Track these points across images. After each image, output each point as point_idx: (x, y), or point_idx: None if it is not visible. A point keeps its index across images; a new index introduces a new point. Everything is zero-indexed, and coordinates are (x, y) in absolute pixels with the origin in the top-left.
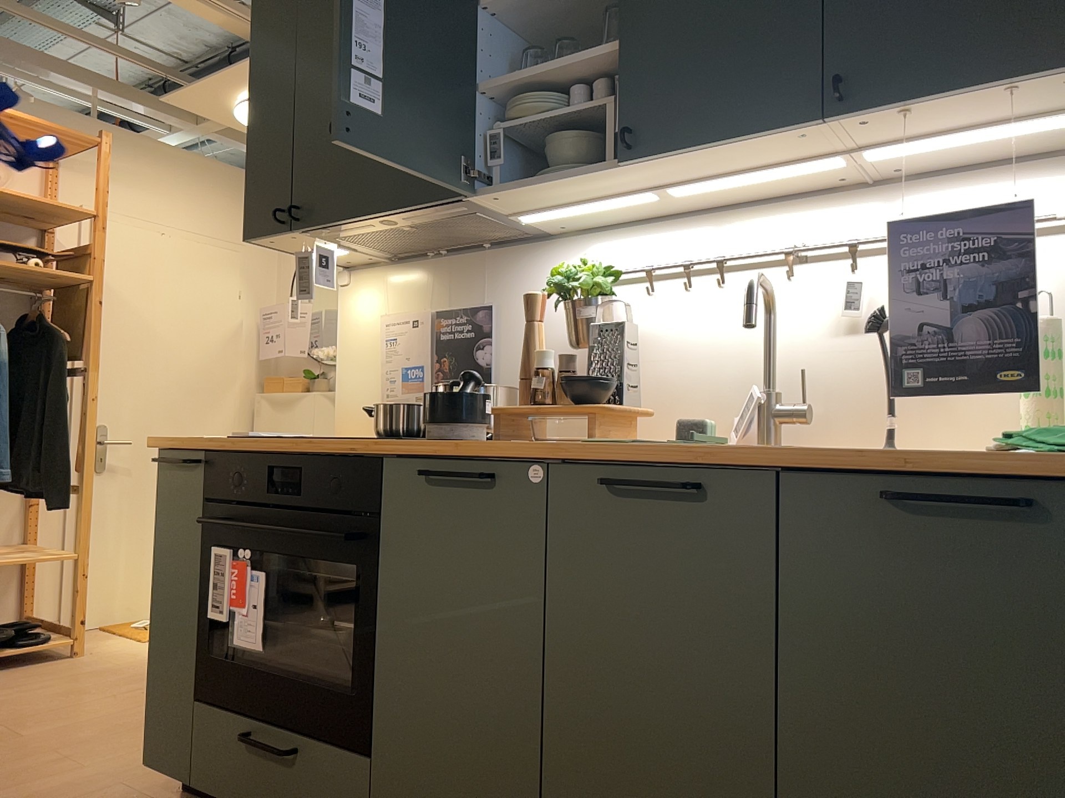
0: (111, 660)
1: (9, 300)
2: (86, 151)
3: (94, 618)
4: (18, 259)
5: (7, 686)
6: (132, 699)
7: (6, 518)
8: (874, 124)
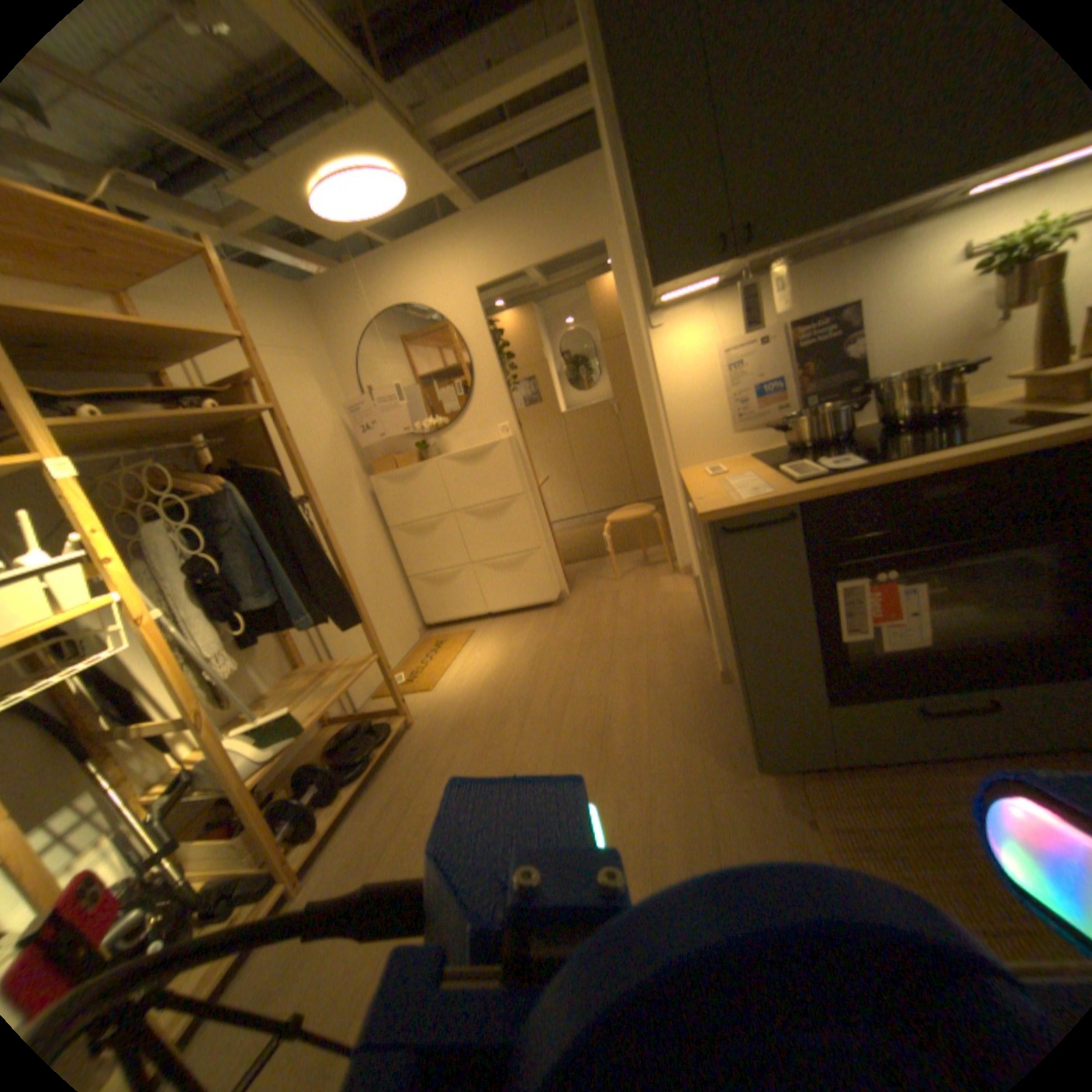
0: (443, 714)
1: (159, 457)
2: (176, 259)
3: (362, 693)
4: (177, 405)
5: (417, 777)
6: (539, 732)
7: (271, 656)
8: None
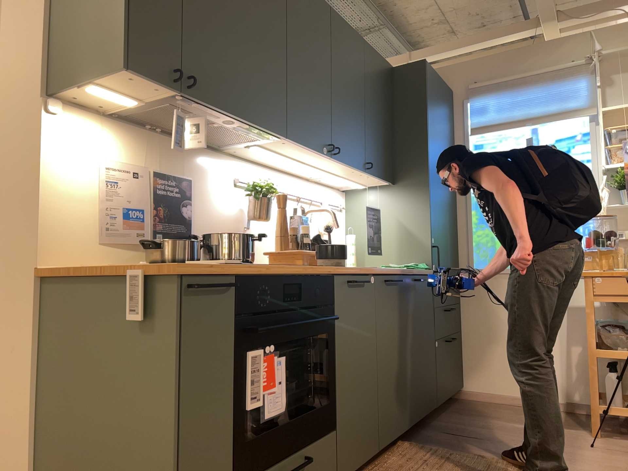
0: None
1: None
2: None
3: None
4: None
5: None
6: None
7: None
8: (361, 174)
